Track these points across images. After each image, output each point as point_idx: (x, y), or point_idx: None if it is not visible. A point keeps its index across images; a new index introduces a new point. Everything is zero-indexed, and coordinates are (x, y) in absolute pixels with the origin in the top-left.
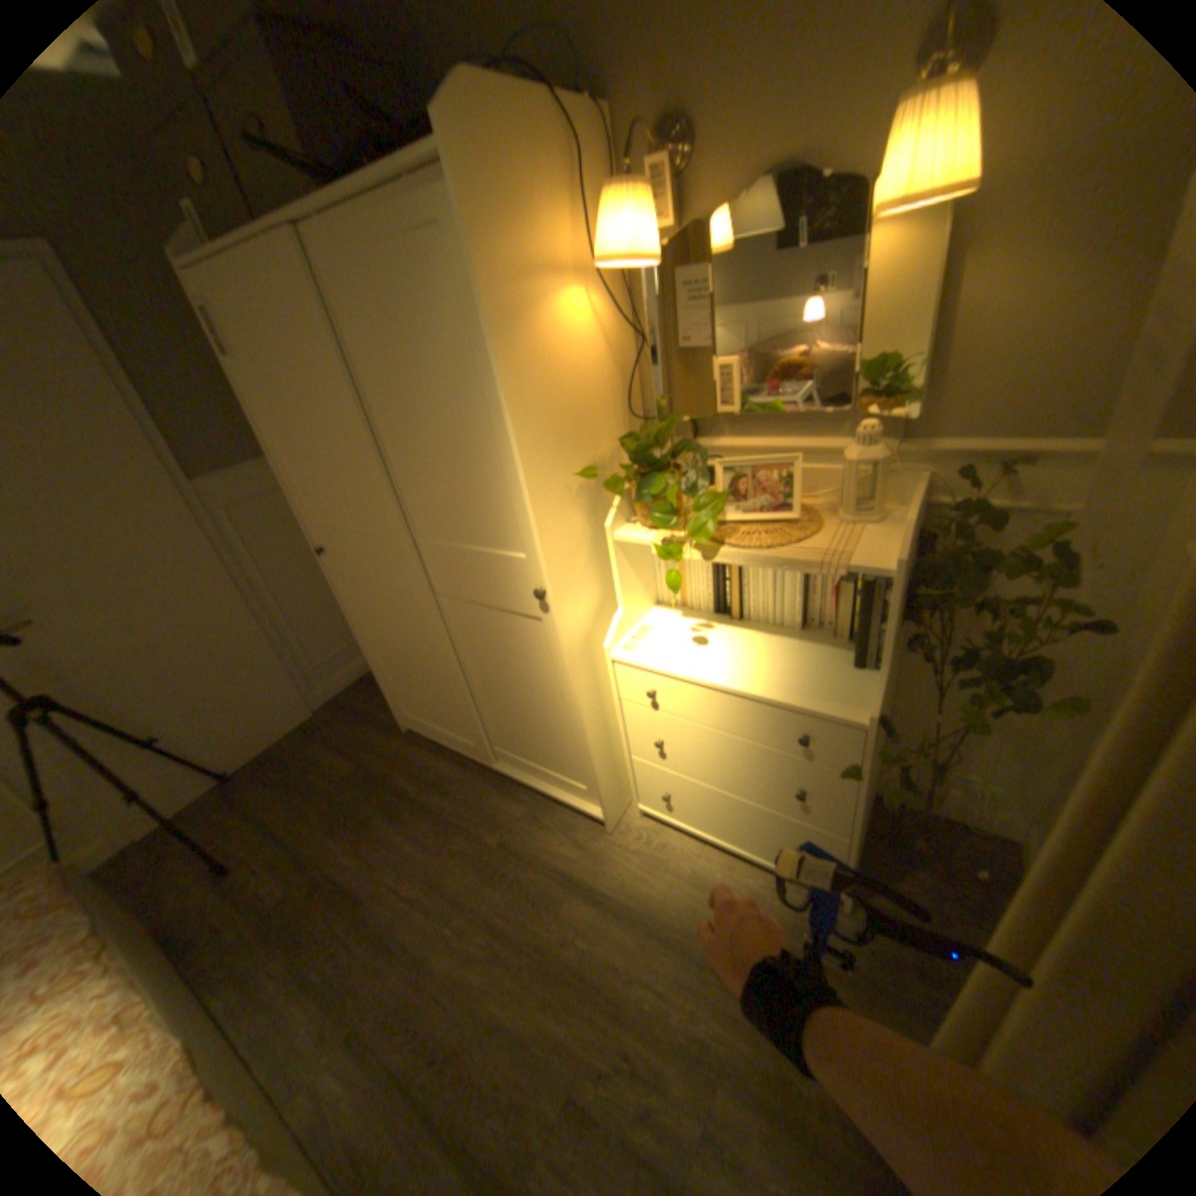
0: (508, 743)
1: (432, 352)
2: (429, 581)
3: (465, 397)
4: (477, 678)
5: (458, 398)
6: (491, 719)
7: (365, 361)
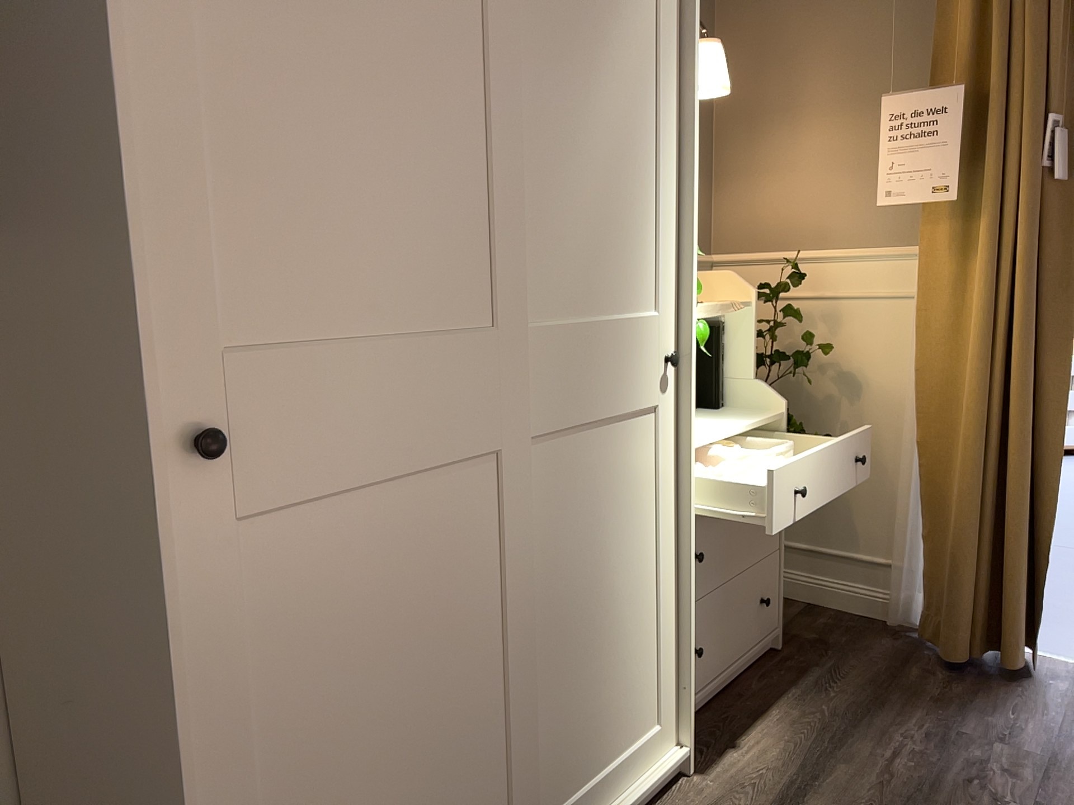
0: (564, 766)
1: (621, 42)
2: (527, 406)
3: (641, 104)
4: (543, 623)
5: (634, 102)
6: (546, 728)
7: (533, 6)
